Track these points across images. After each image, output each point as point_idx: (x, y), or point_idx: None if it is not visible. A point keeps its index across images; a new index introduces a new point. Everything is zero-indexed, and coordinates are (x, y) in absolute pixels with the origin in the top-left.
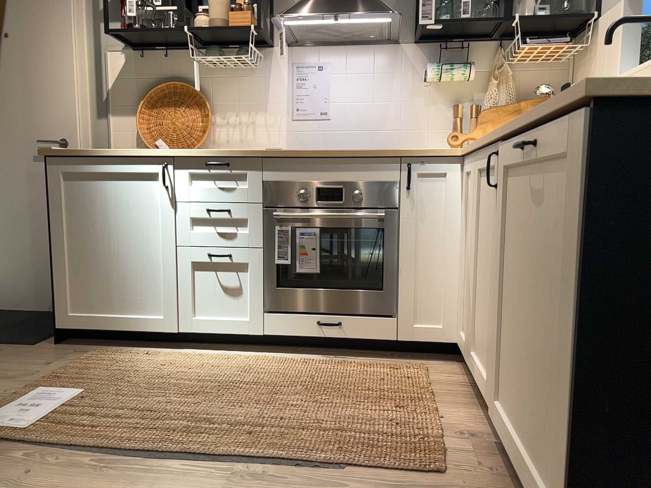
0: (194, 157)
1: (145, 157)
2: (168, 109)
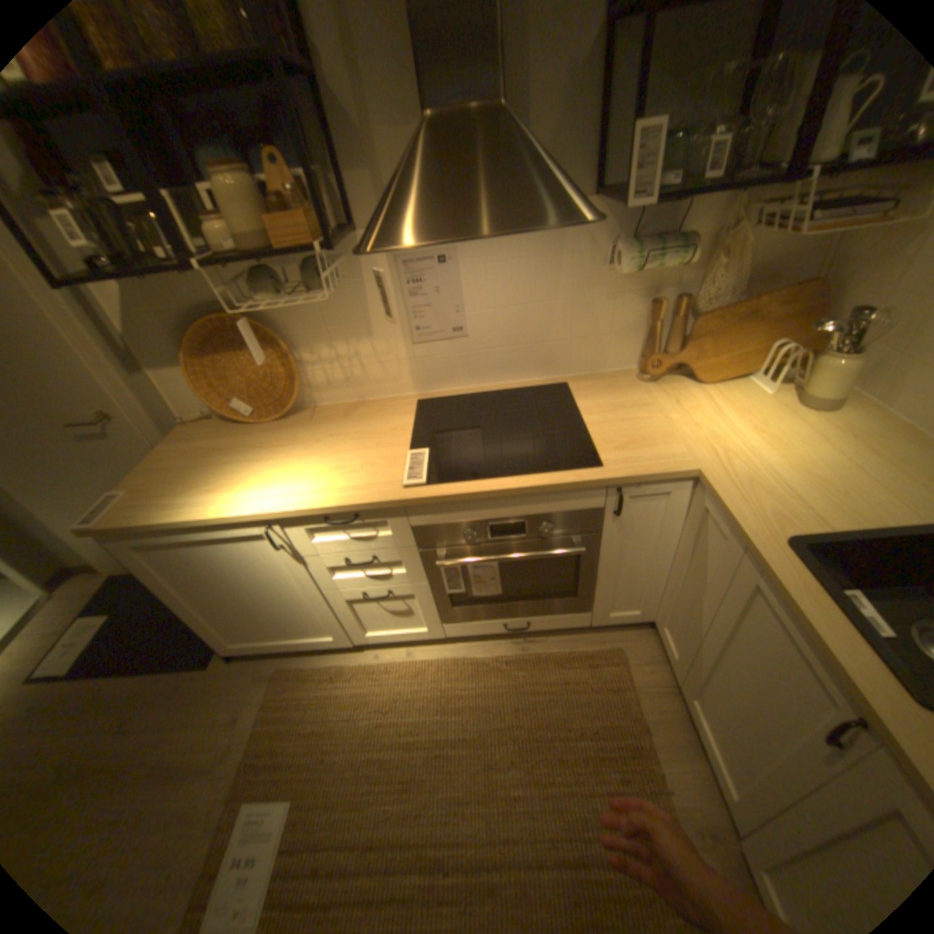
0: (305, 514)
1: (235, 521)
2: (229, 355)
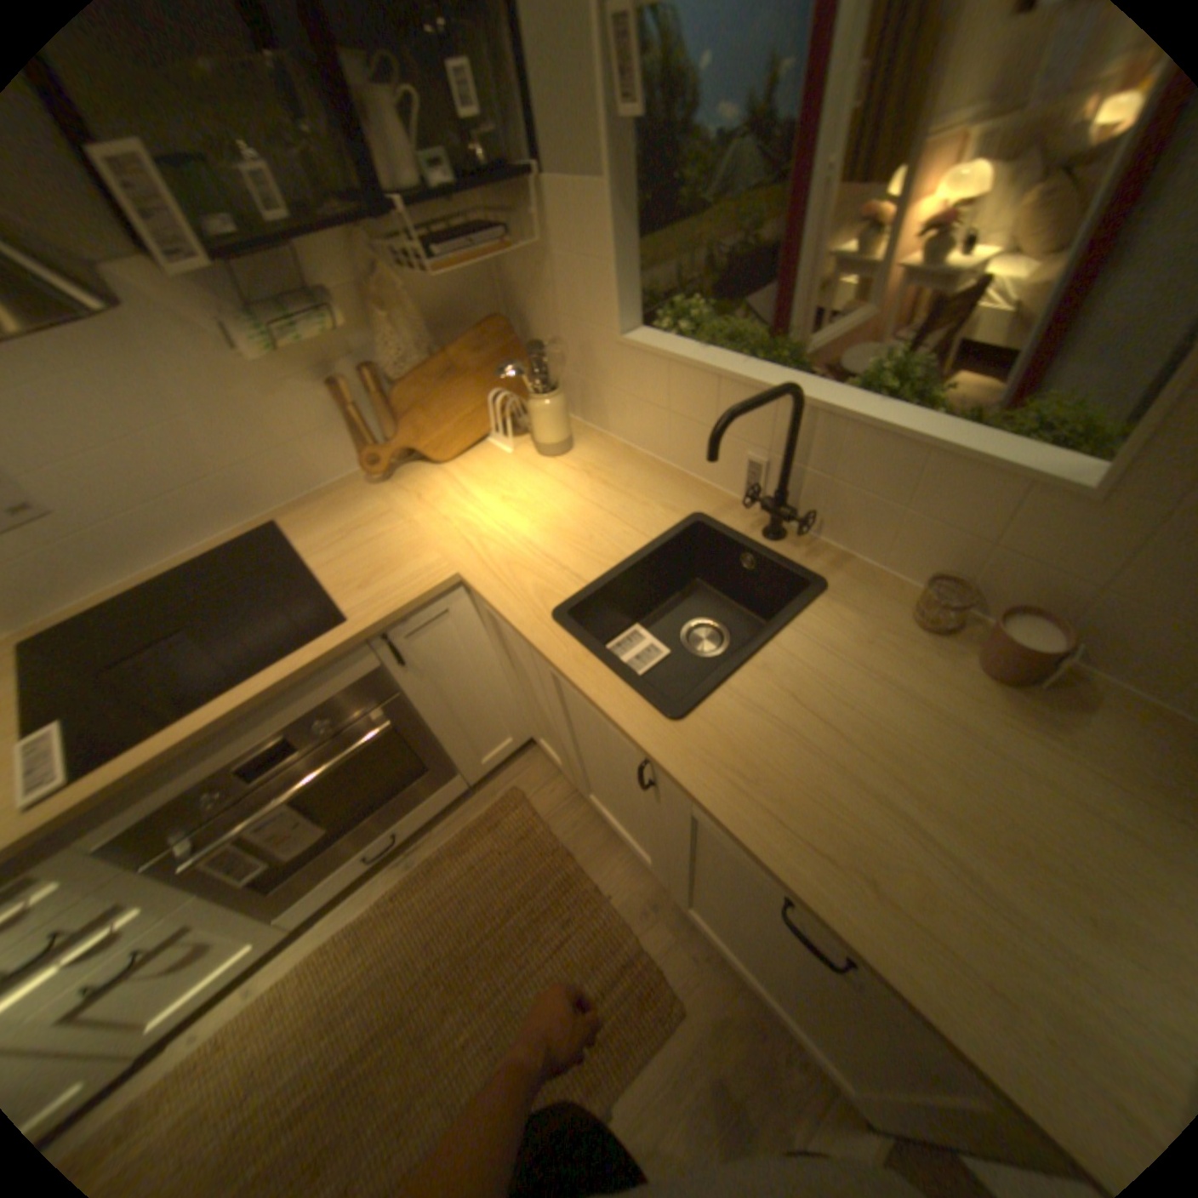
0: None
1: None
2: None
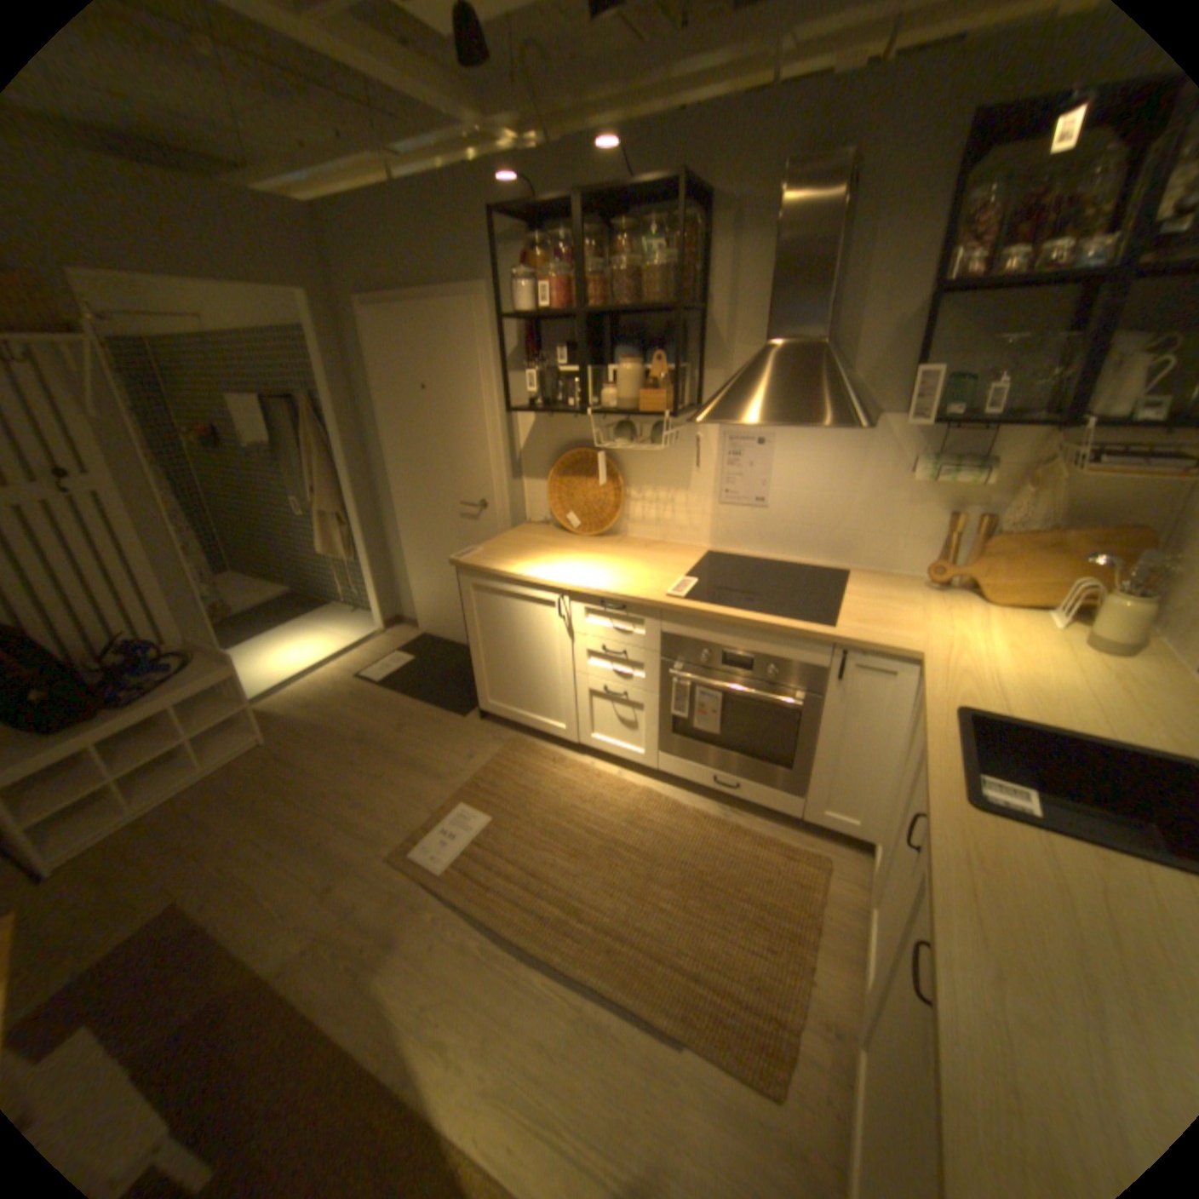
0: (588, 594)
1: (542, 584)
2: (580, 480)
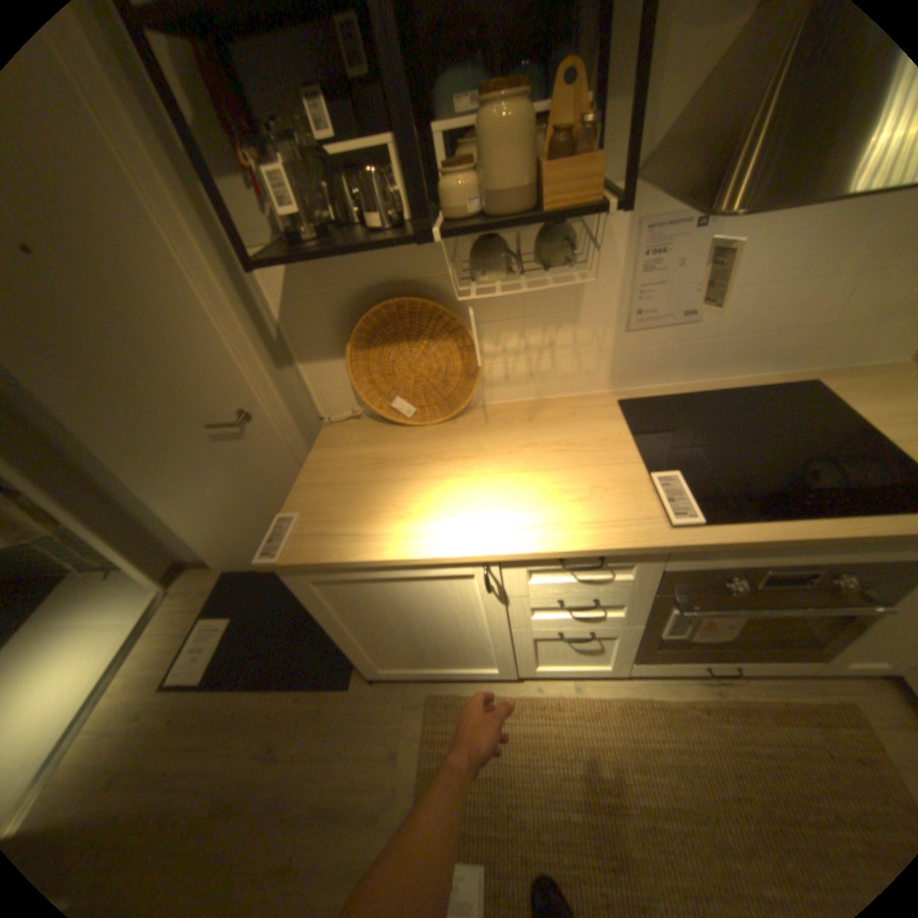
0: (538, 555)
1: (448, 560)
2: (402, 346)
